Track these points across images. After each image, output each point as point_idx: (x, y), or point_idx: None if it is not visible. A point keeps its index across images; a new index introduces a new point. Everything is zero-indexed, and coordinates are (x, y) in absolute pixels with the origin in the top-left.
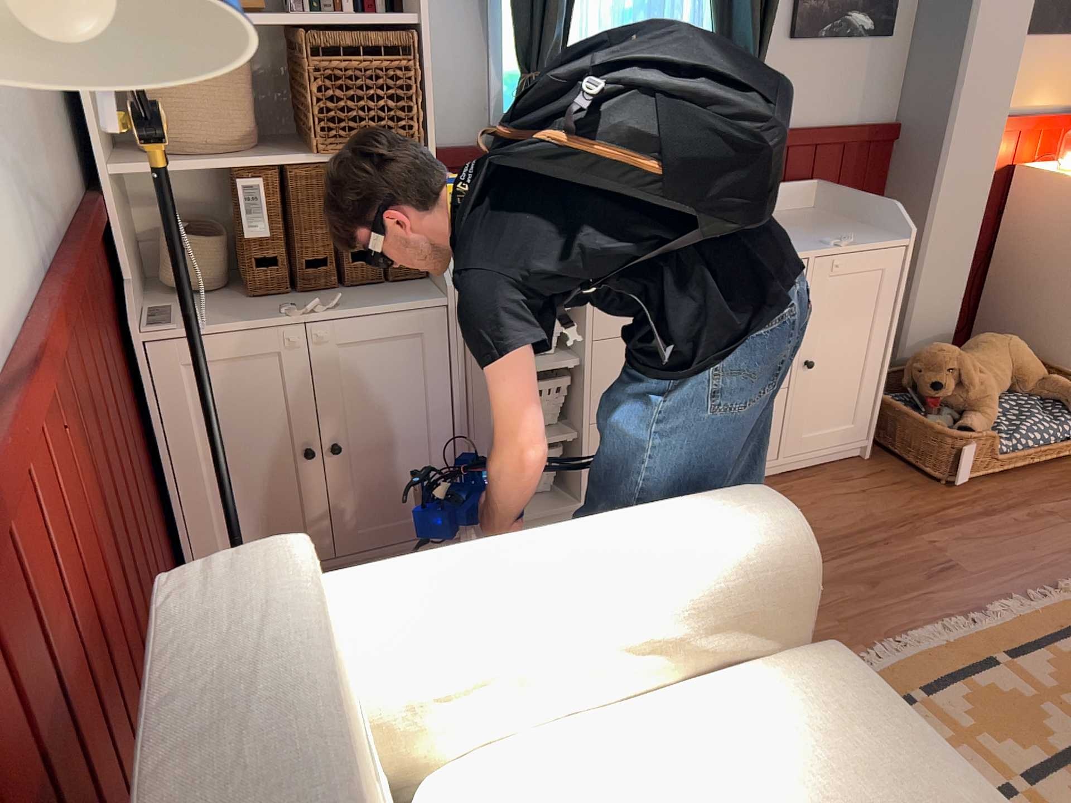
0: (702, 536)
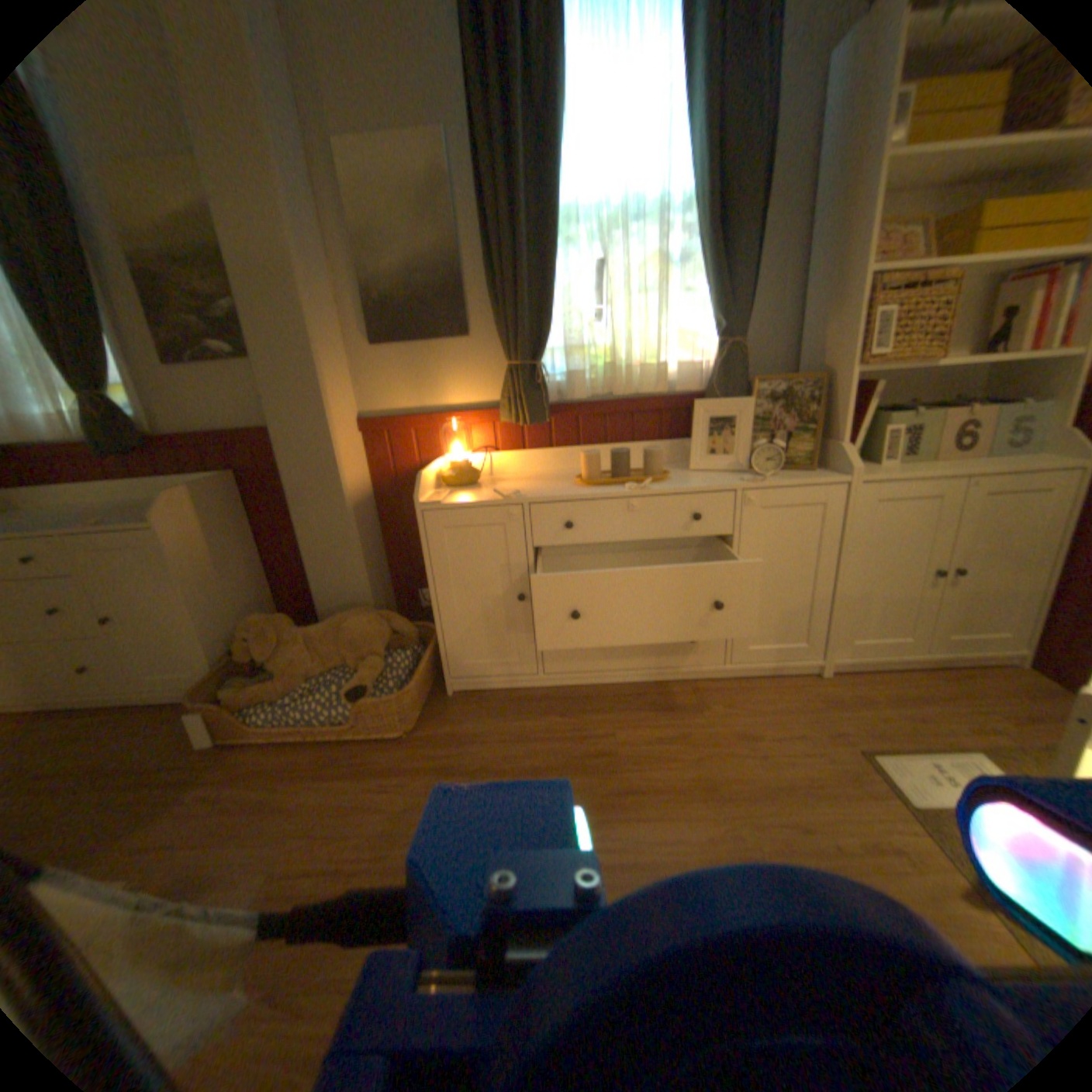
0: None
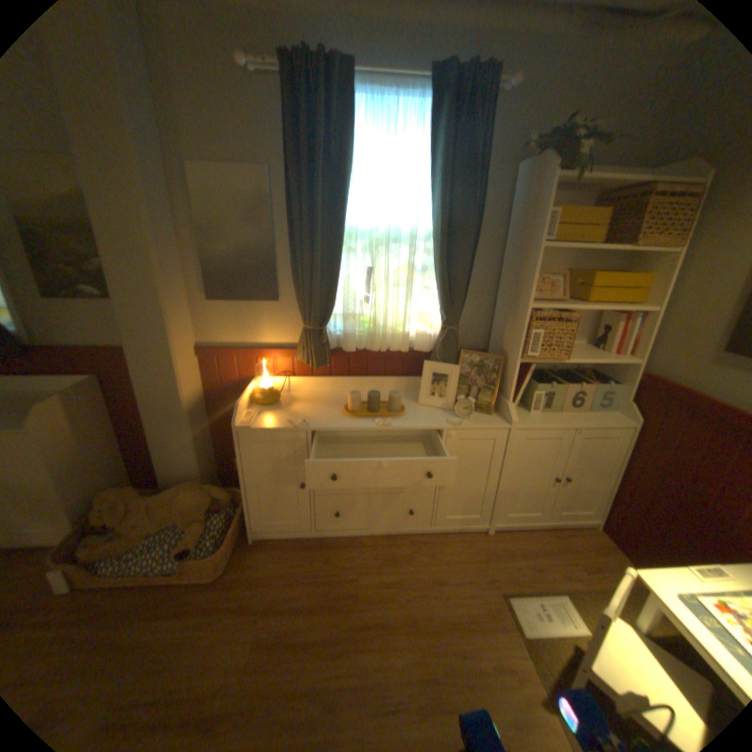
0: None
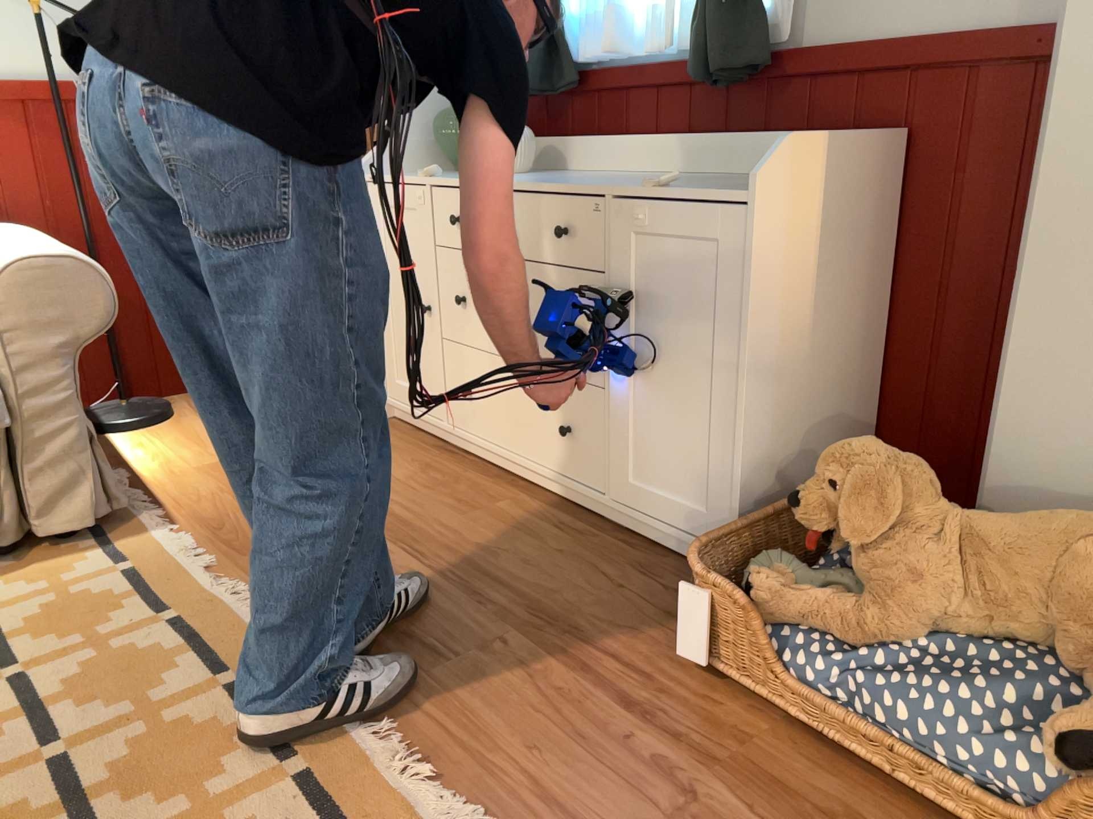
0: (16, 251)
